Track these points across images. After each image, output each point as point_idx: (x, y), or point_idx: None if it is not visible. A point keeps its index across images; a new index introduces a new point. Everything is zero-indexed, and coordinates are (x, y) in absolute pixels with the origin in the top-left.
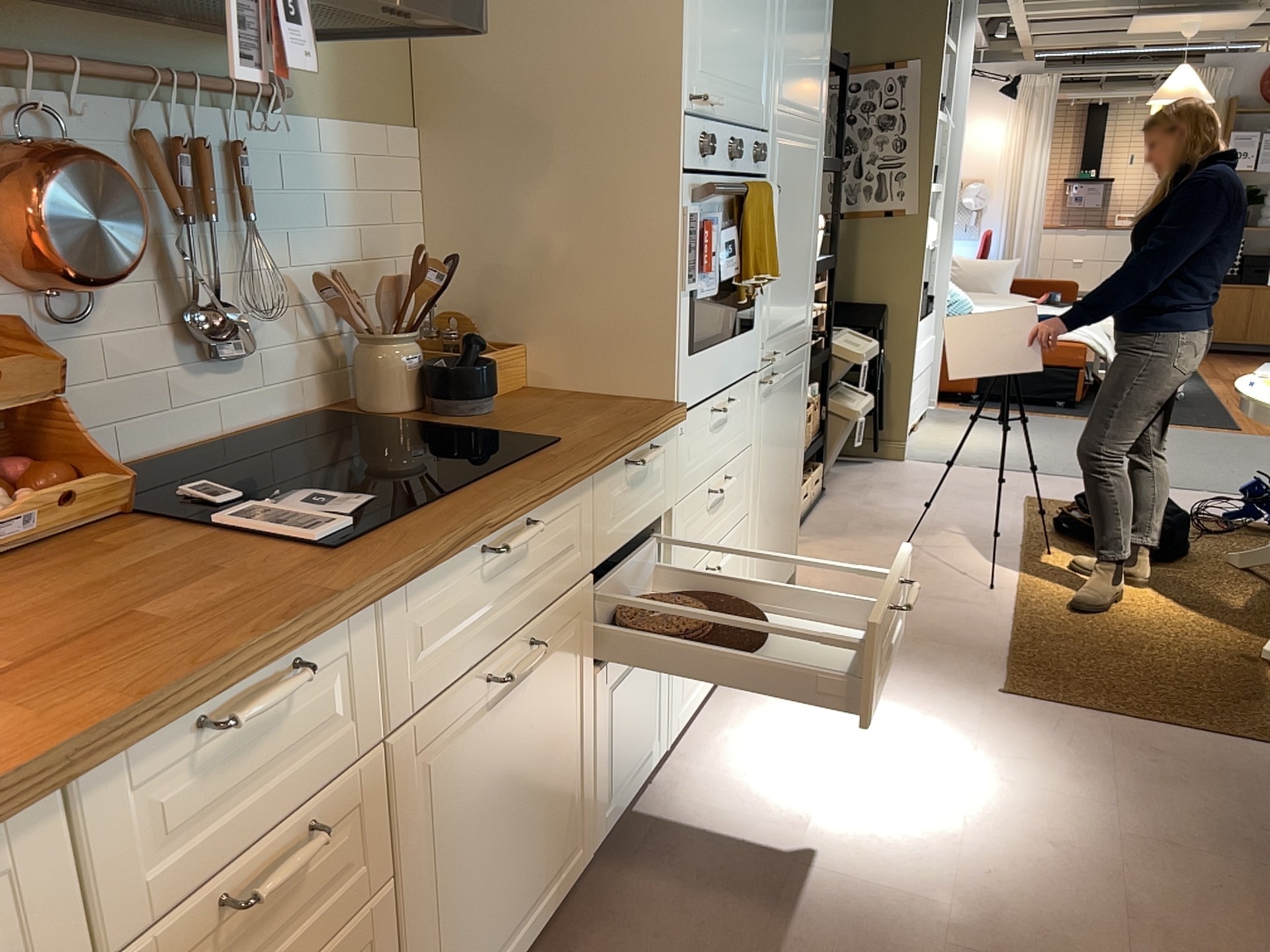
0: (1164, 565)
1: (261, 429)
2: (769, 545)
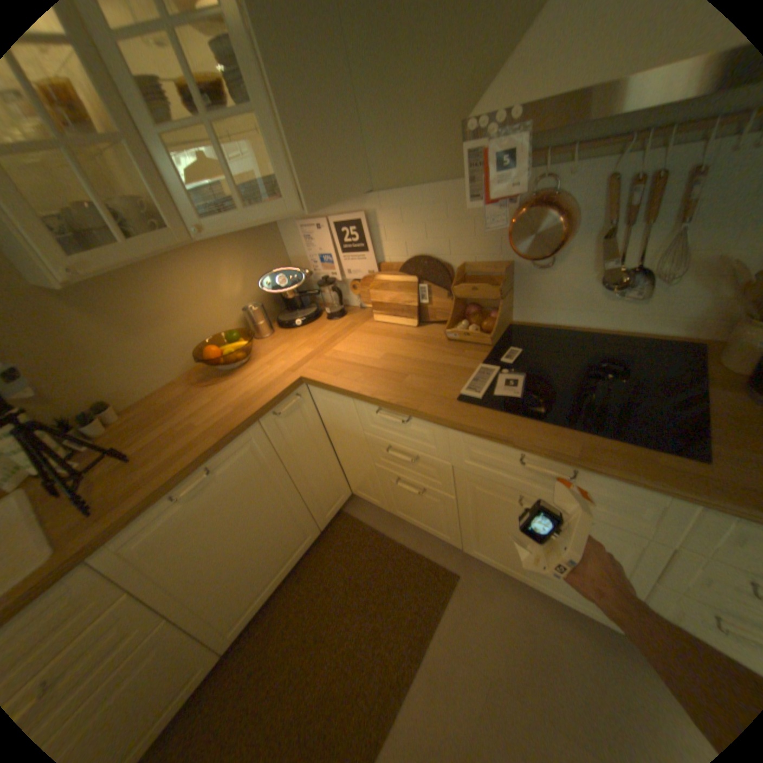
0: None
1: (650, 336)
2: None
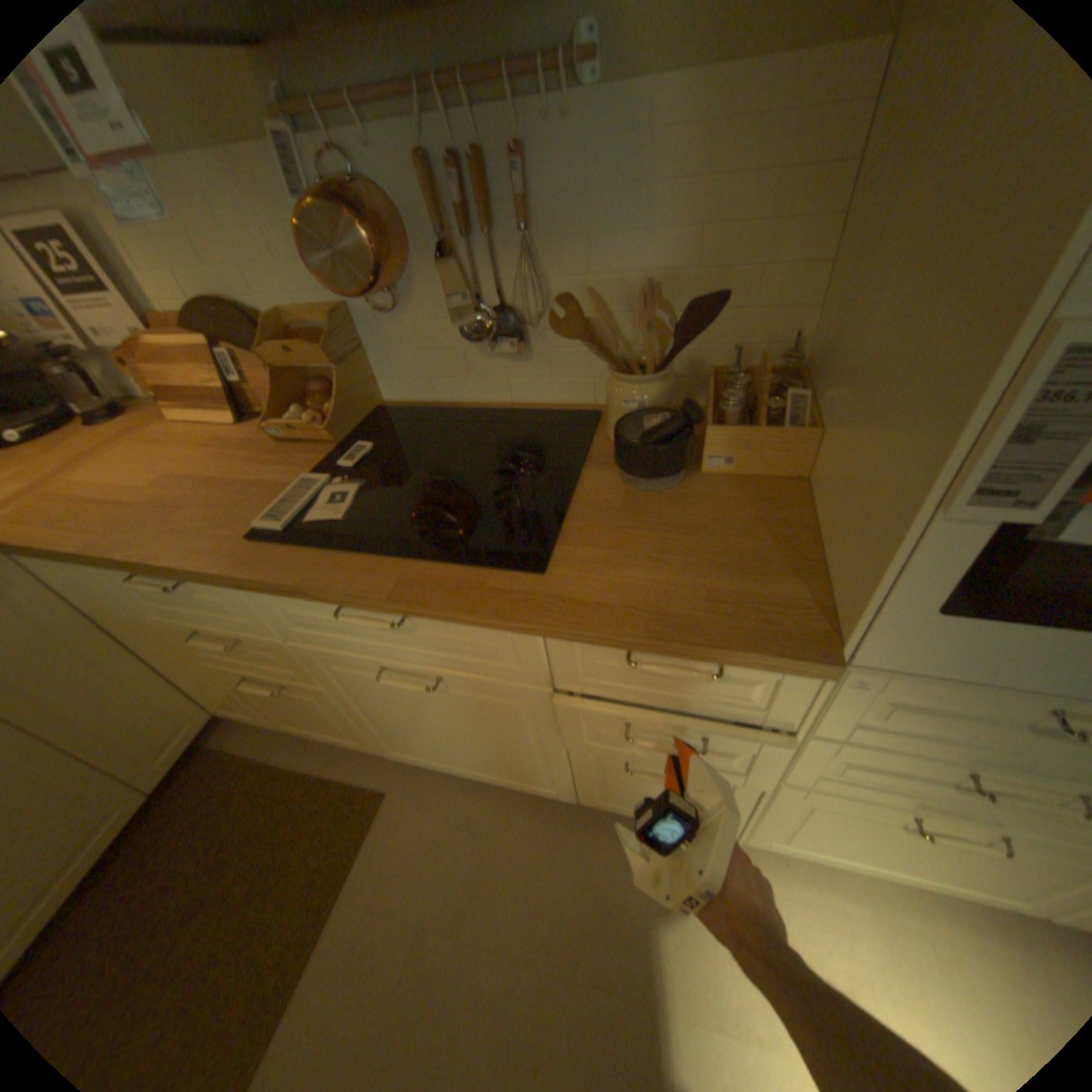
0: None
1: (548, 407)
2: None
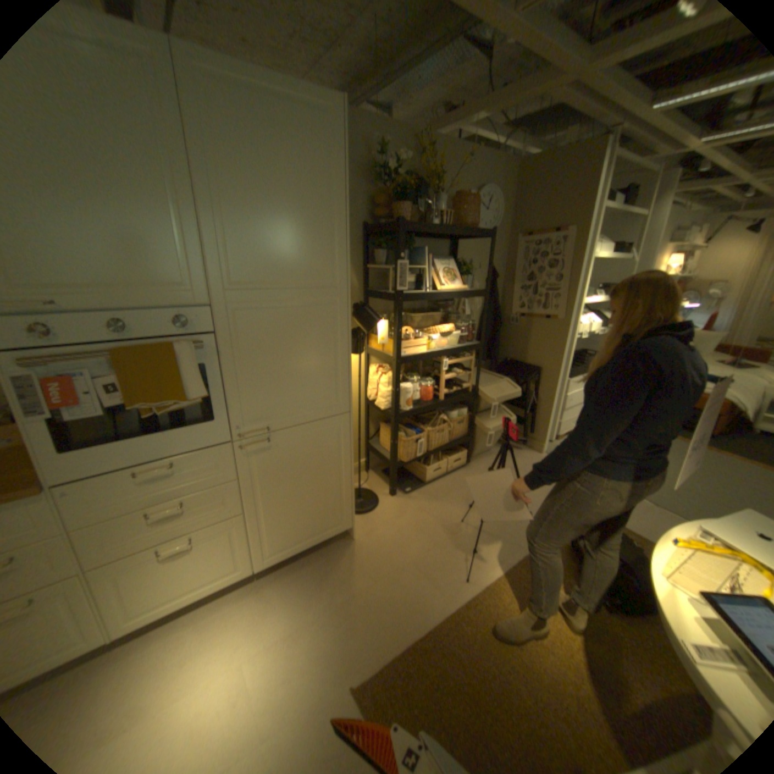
0: (626, 618)
1: None
2: (290, 523)
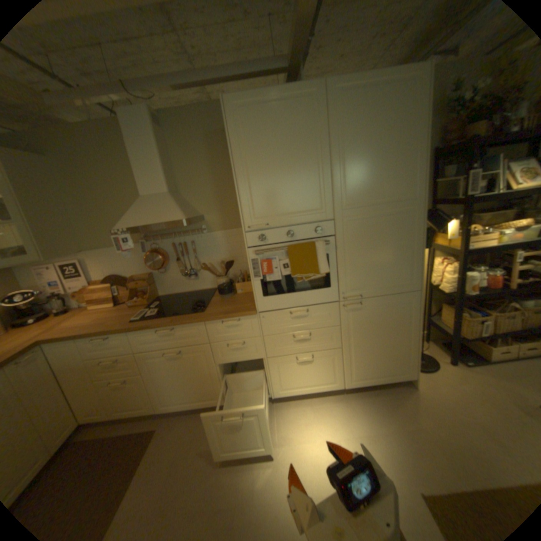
0: None
1: (204, 290)
2: (371, 363)
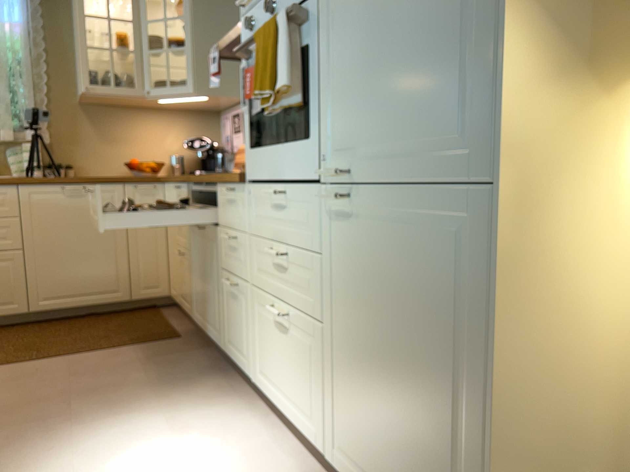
0: None
1: None
2: (372, 424)
